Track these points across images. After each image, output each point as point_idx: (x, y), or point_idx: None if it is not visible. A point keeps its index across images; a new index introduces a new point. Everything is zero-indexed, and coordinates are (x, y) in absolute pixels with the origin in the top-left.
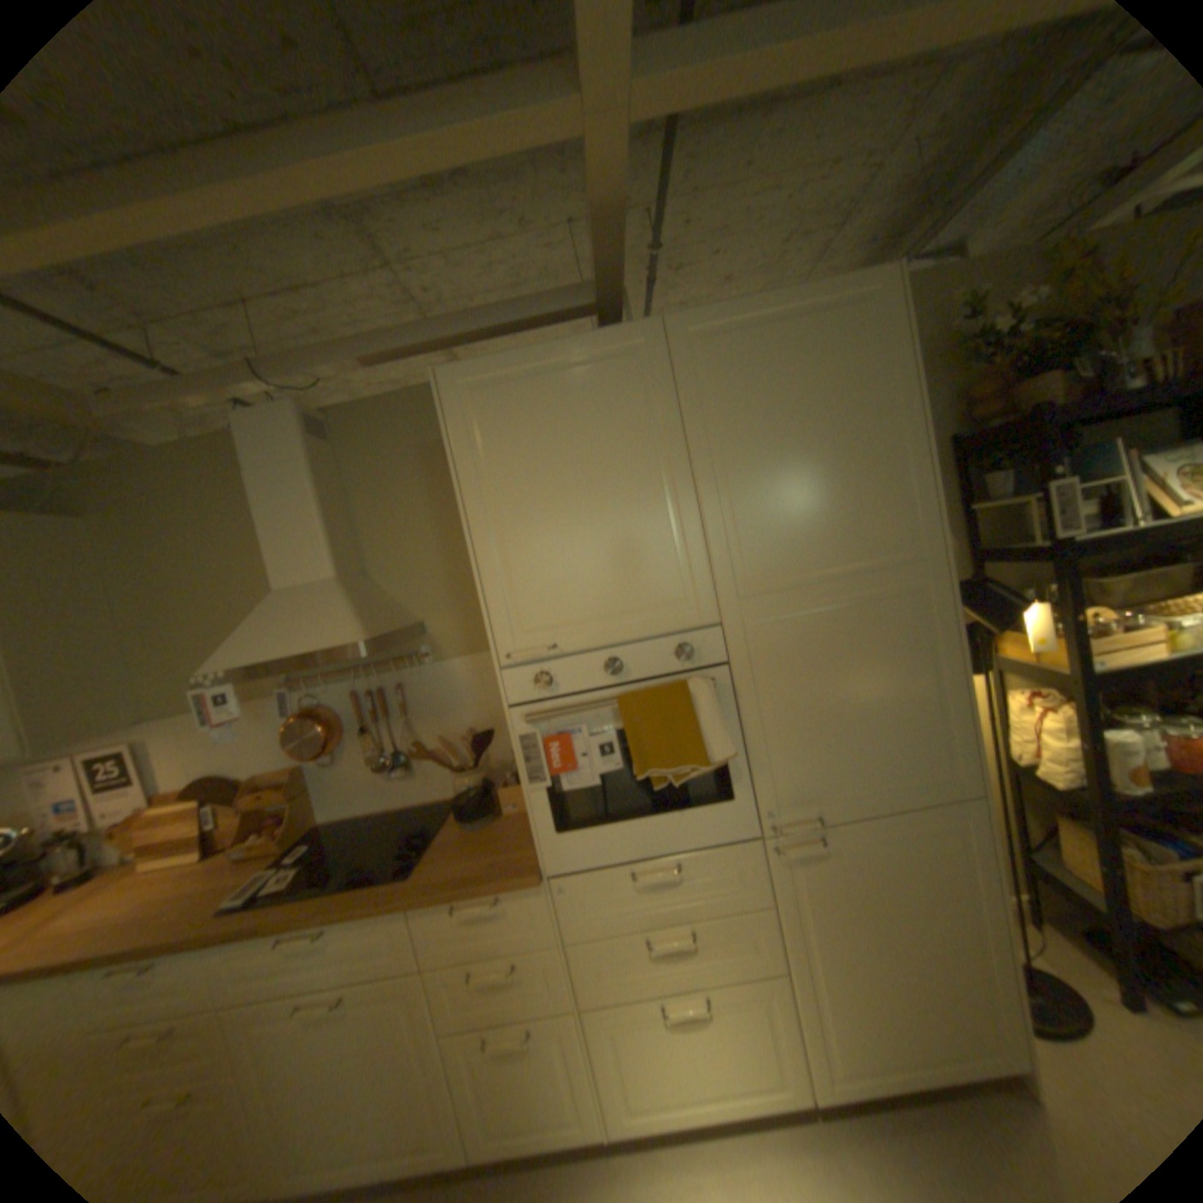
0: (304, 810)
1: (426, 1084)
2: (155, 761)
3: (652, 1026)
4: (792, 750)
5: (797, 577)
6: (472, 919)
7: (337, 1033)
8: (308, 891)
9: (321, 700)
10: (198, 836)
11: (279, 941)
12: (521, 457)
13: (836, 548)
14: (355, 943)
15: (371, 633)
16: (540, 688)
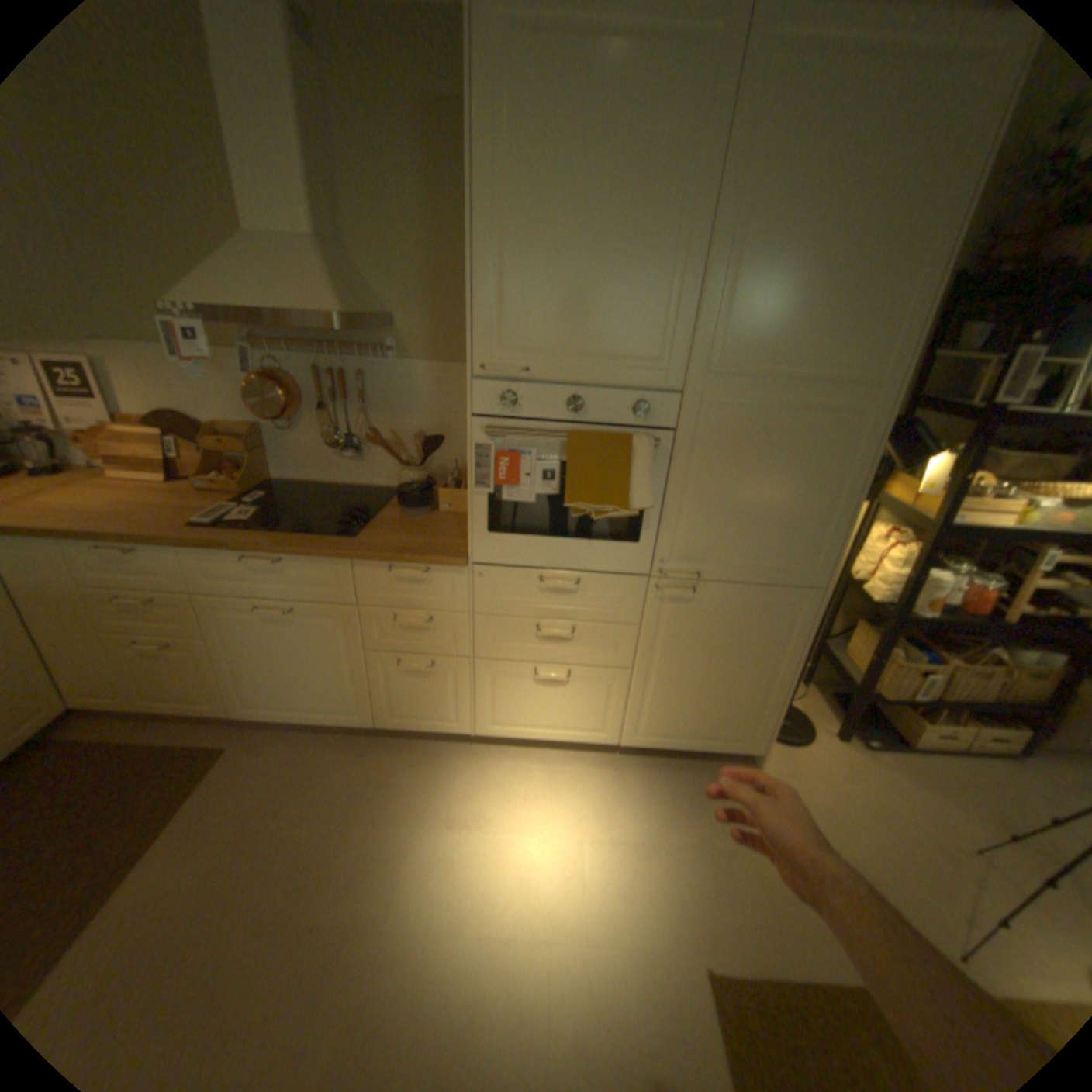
0: (261, 462)
1: (351, 675)
2: (116, 379)
3: (524, 677)
4: (698, 517)
5: (765, 368)
6: (406, 577)
7: (287, 629)
8: (267, 526)
9: (283, 365)
10: (163, 459)
11: (244, 555)
12: (546, 144)
13: (812, 350)
14: (308, 572)
15: (347, 307)
16: (505, 406)
